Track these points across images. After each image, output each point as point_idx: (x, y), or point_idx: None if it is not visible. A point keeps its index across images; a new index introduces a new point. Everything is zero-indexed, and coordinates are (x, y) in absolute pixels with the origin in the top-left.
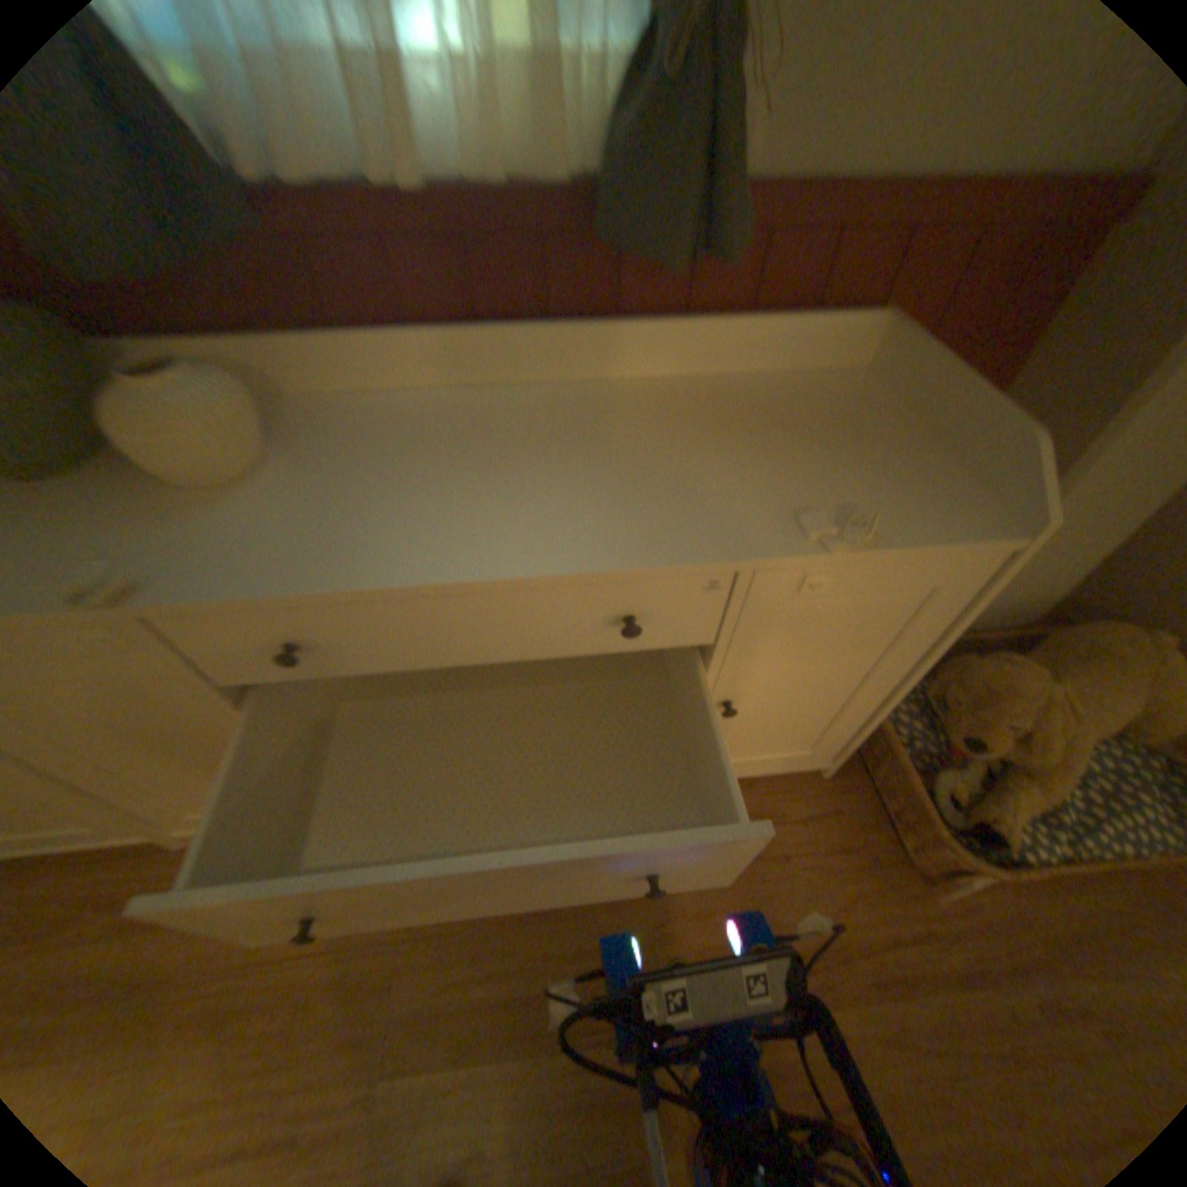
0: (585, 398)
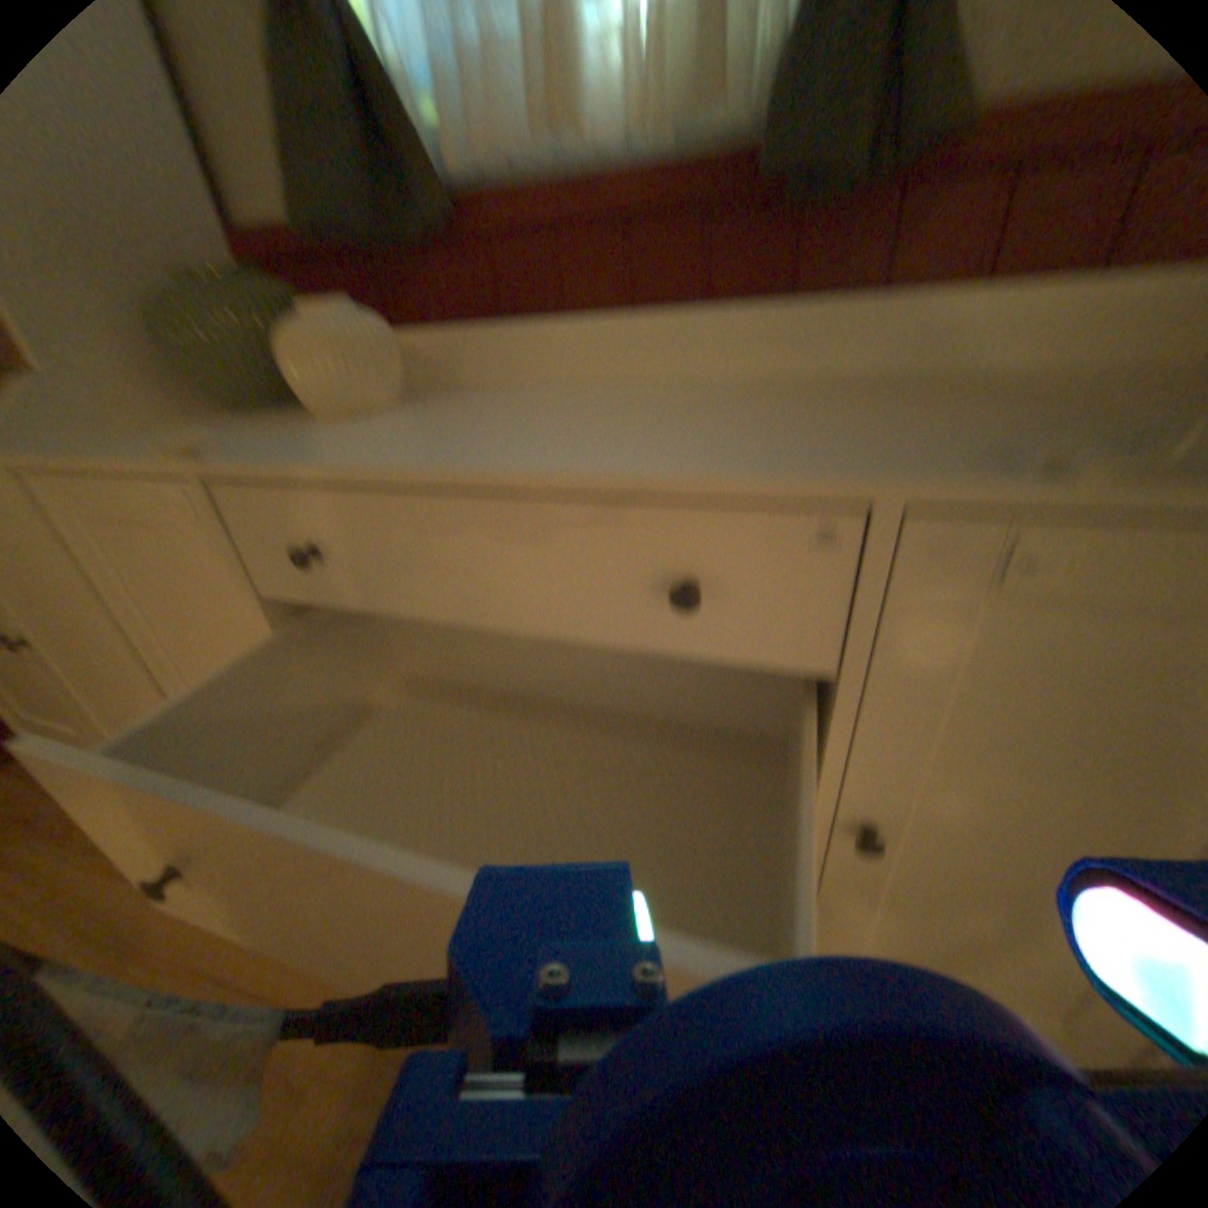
0: (736, 384)
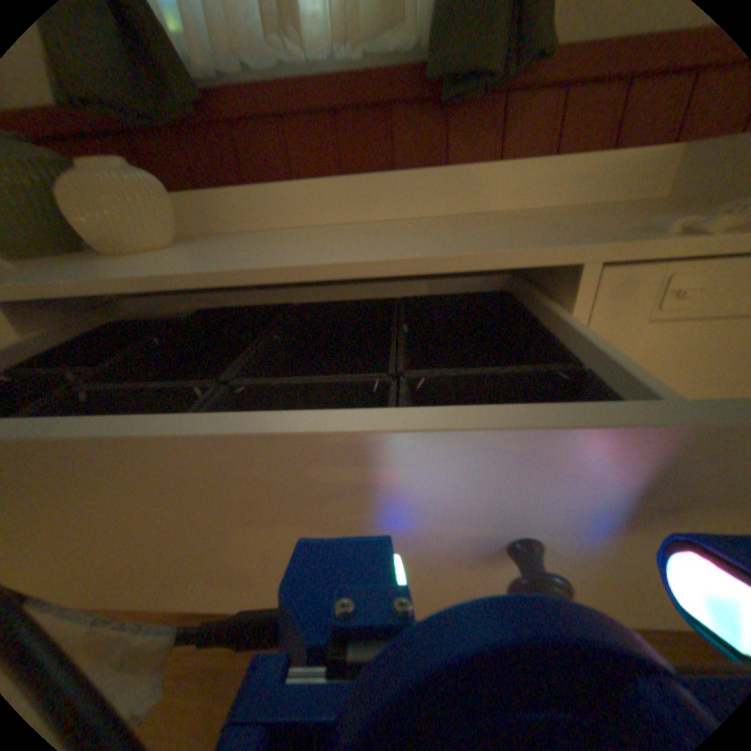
0: (421, 221)
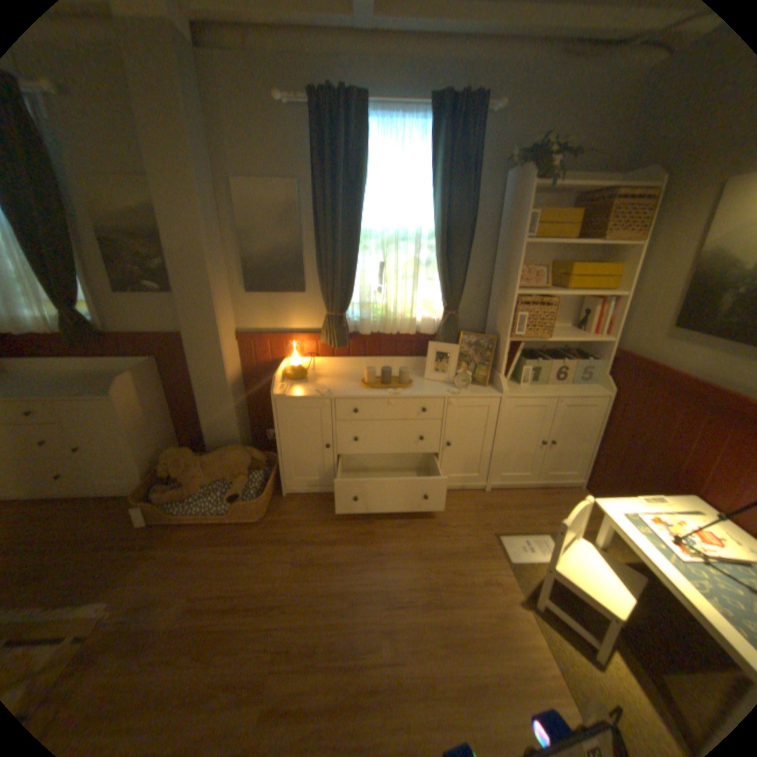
0: (71, 375)
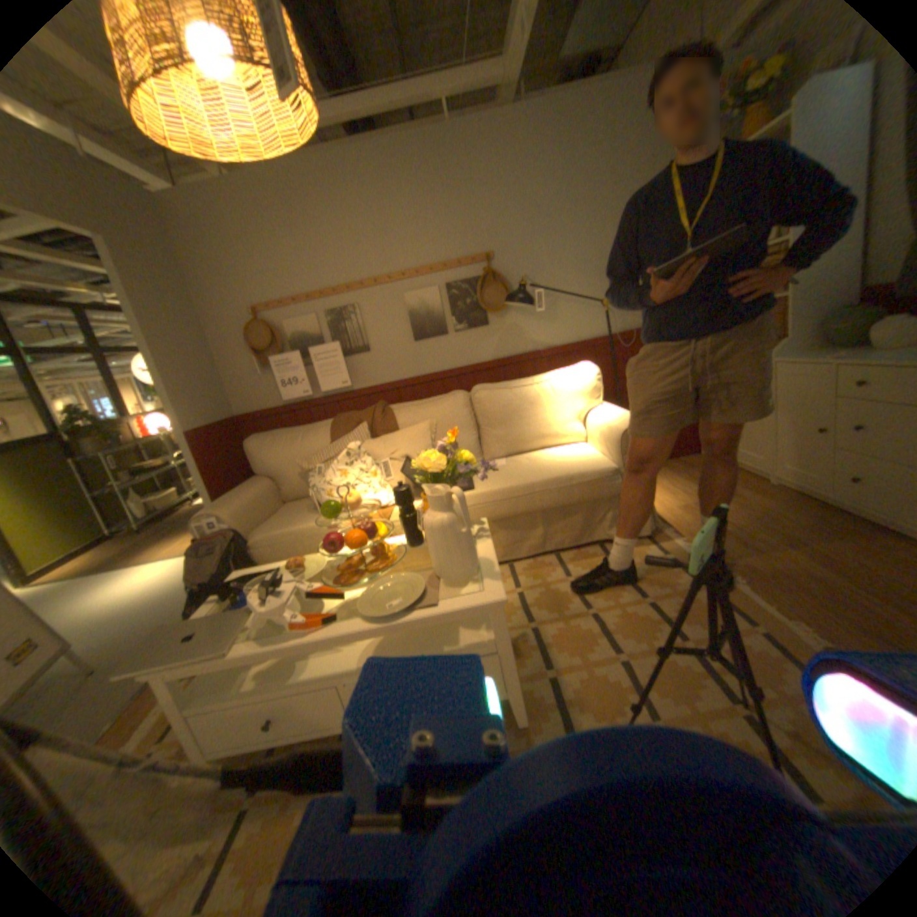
0: None
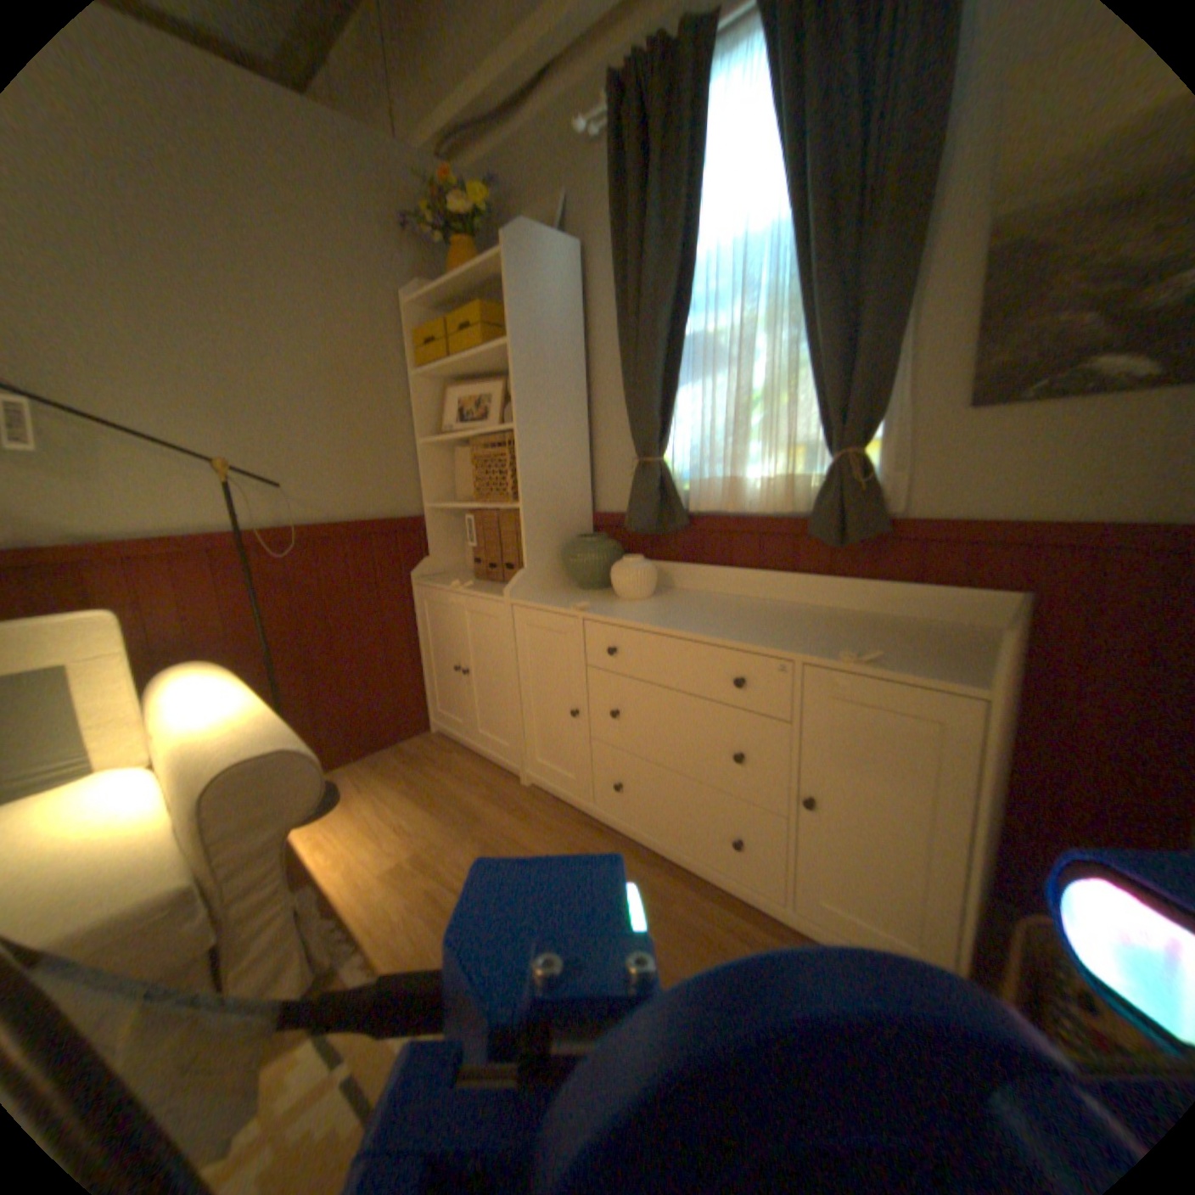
0: (799, 609)
